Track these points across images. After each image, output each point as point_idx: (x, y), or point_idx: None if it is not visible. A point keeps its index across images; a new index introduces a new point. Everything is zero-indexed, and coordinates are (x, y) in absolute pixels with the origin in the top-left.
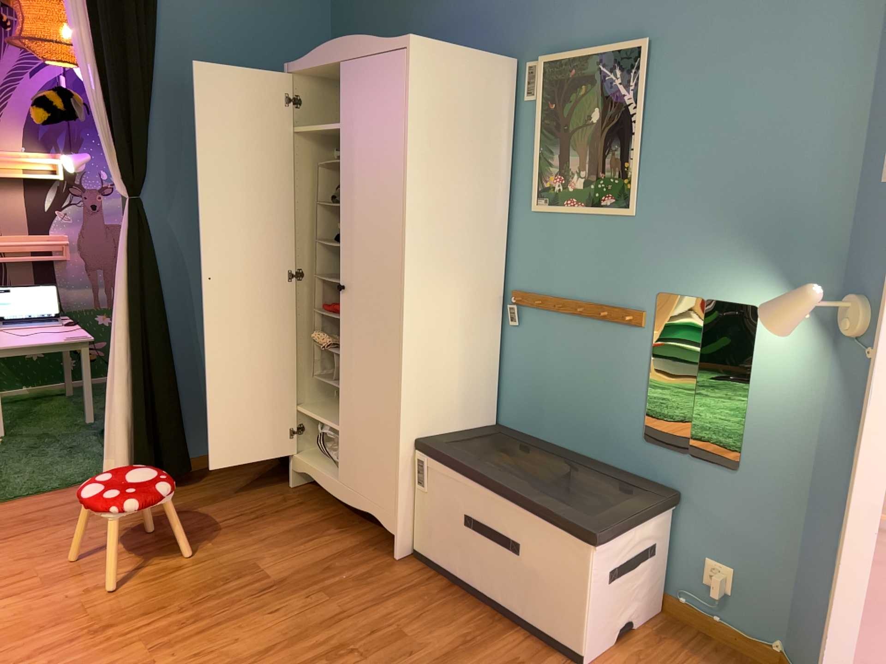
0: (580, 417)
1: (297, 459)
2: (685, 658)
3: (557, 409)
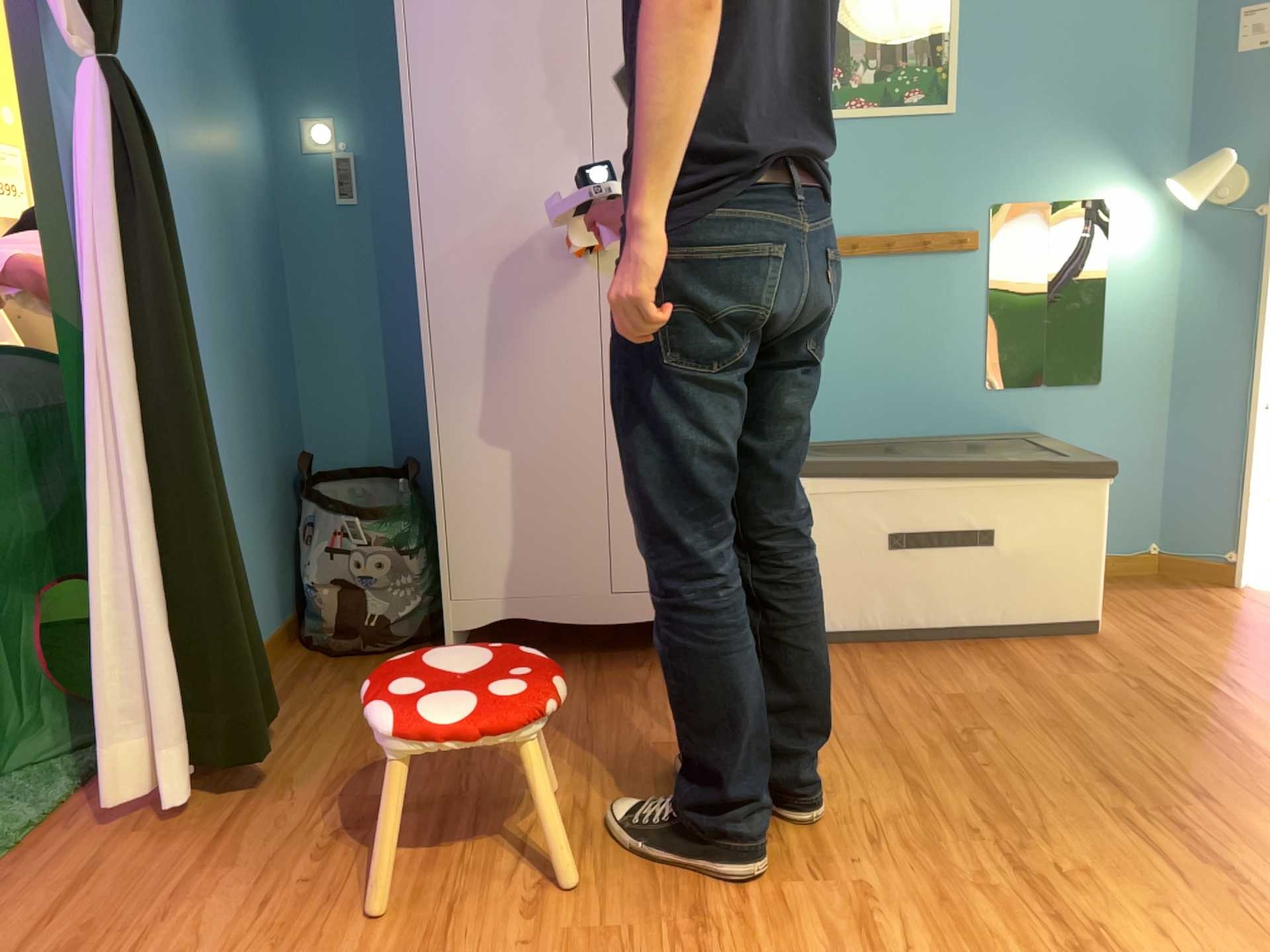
0: (893, 389)
1: (473, 600)
2: (1112, 595)
3: (855, 391)
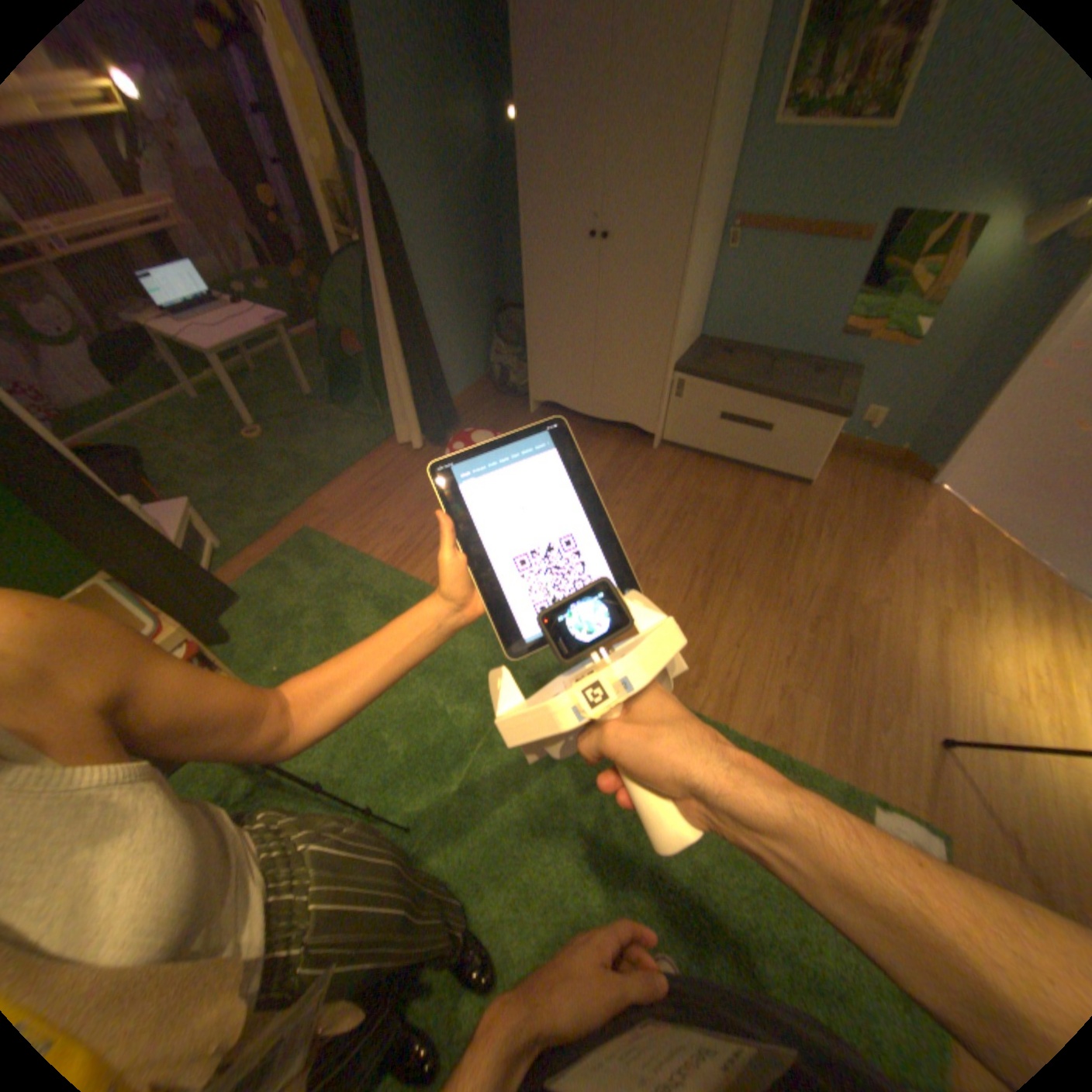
0: (785, 322)
1: (541, 392)
2: (854, 465)
3: (763, 318)
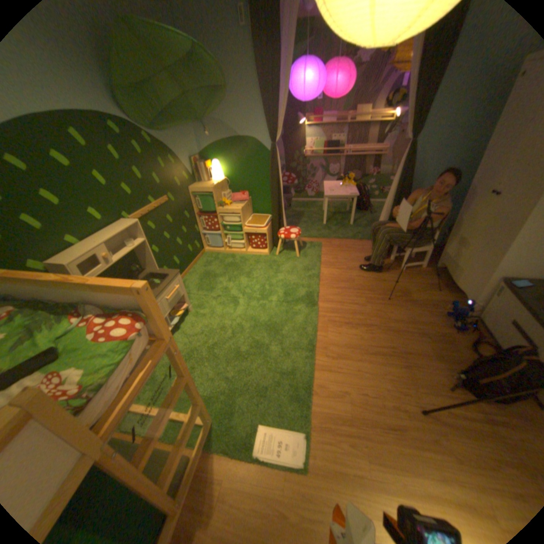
0: None
1: (444, 259)
2: None
3: None
